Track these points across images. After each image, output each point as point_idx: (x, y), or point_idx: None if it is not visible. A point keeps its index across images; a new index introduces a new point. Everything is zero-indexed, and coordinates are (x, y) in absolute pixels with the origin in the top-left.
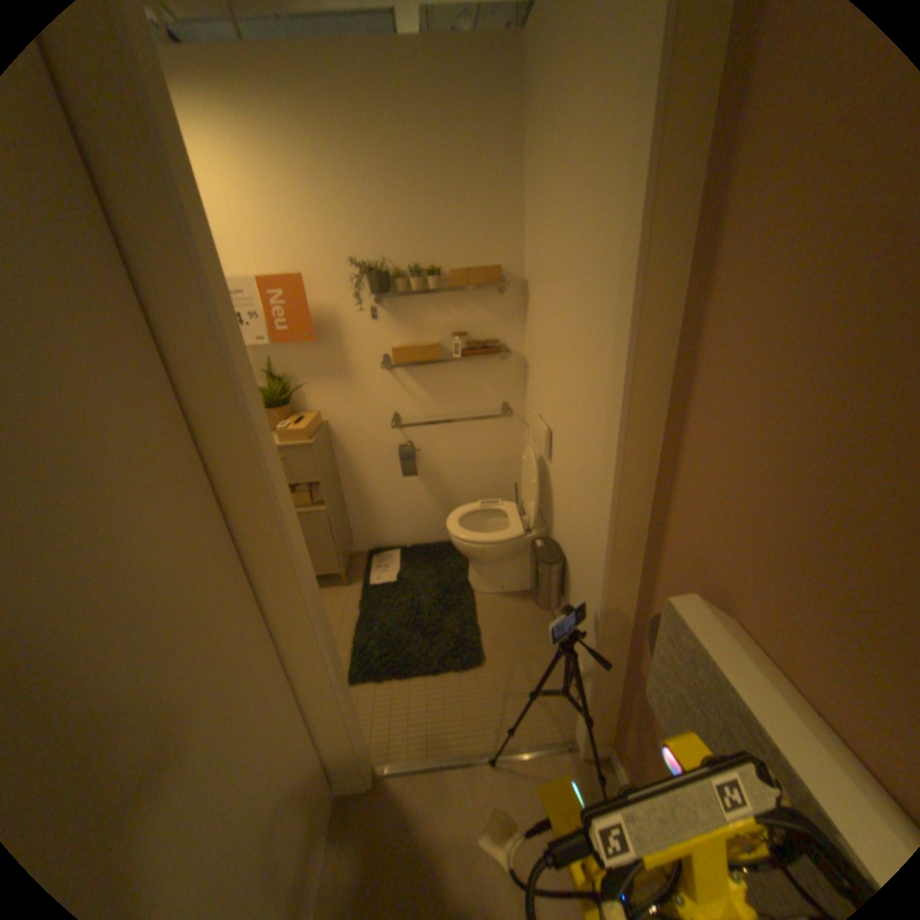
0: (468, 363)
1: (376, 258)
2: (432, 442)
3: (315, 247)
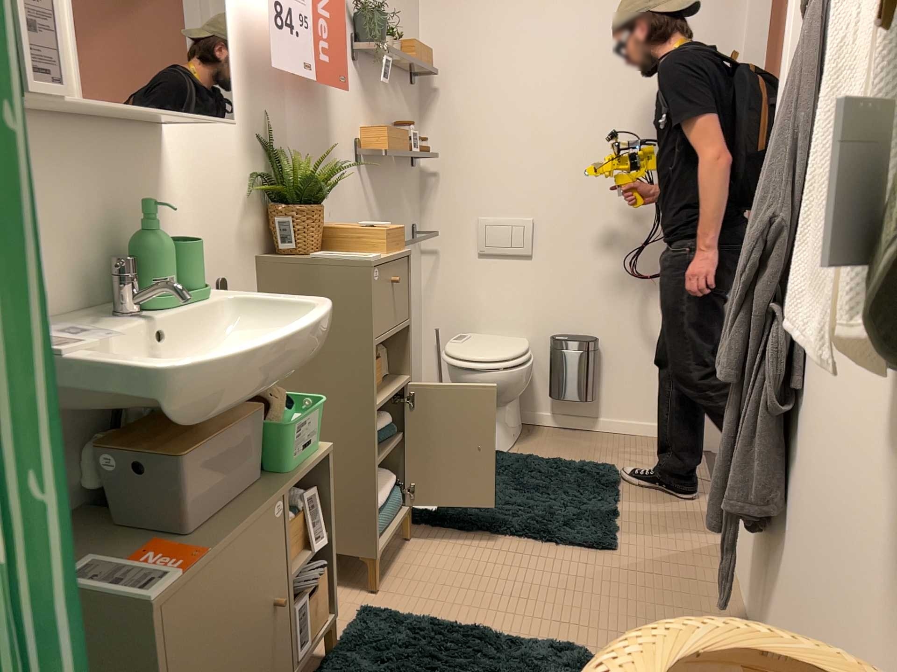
0: (398, 166)
1: None
2: None
3: None
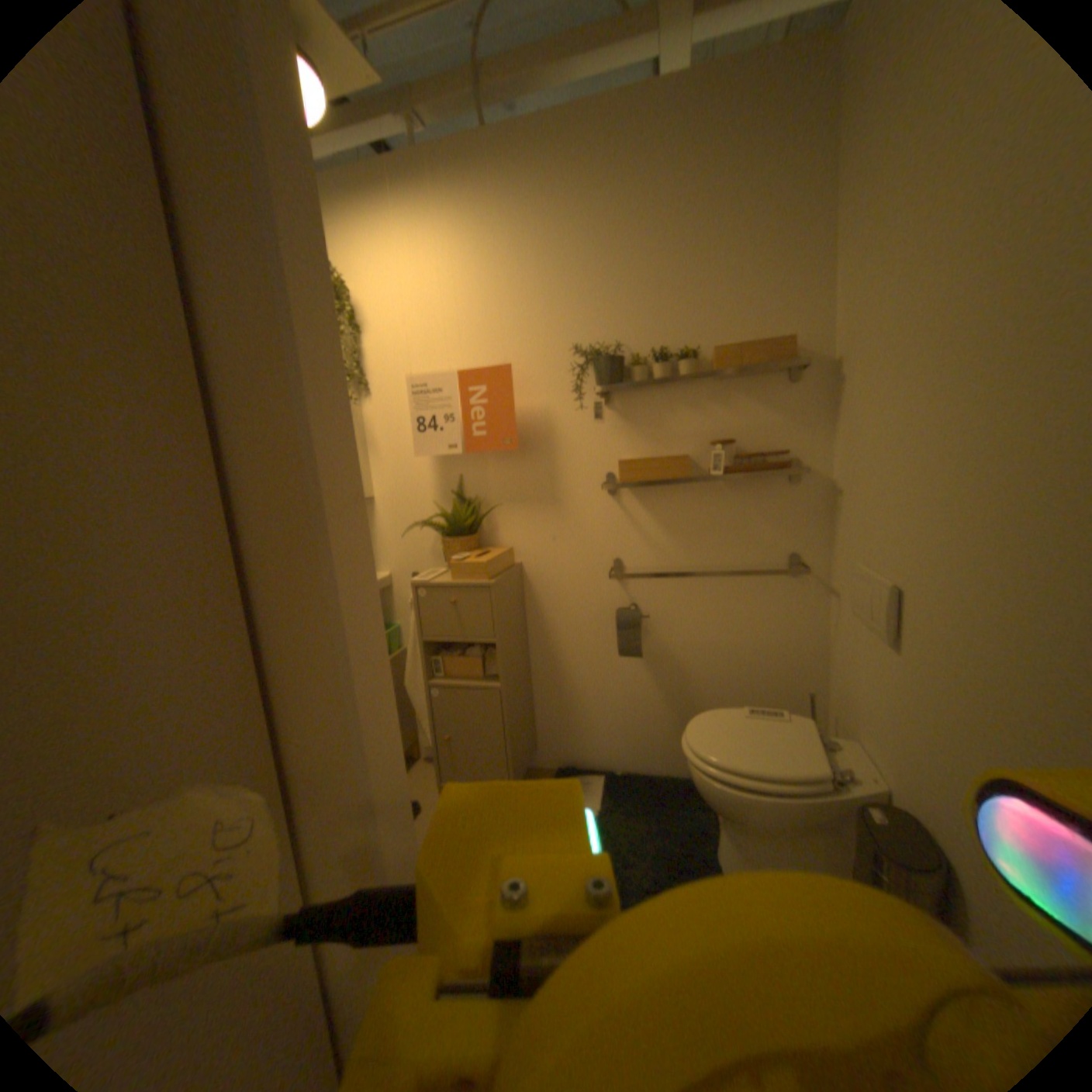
0: (736, 483)
1: (609, 338)
2: (670, 606)
3: (533, 333)
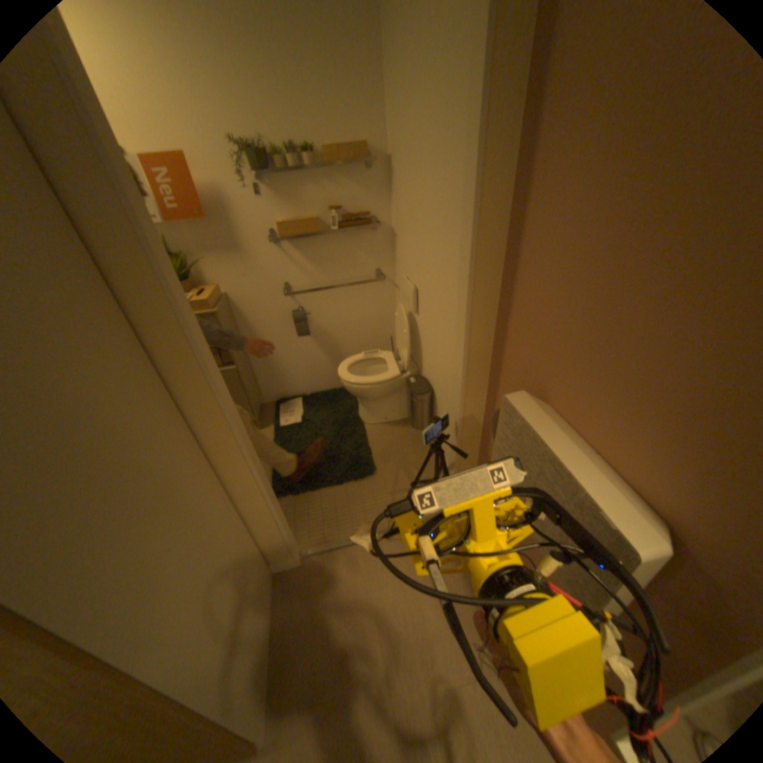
0: (345, 234)
1: (252, 134)
2: (320, 307)
3: (191, 123)
